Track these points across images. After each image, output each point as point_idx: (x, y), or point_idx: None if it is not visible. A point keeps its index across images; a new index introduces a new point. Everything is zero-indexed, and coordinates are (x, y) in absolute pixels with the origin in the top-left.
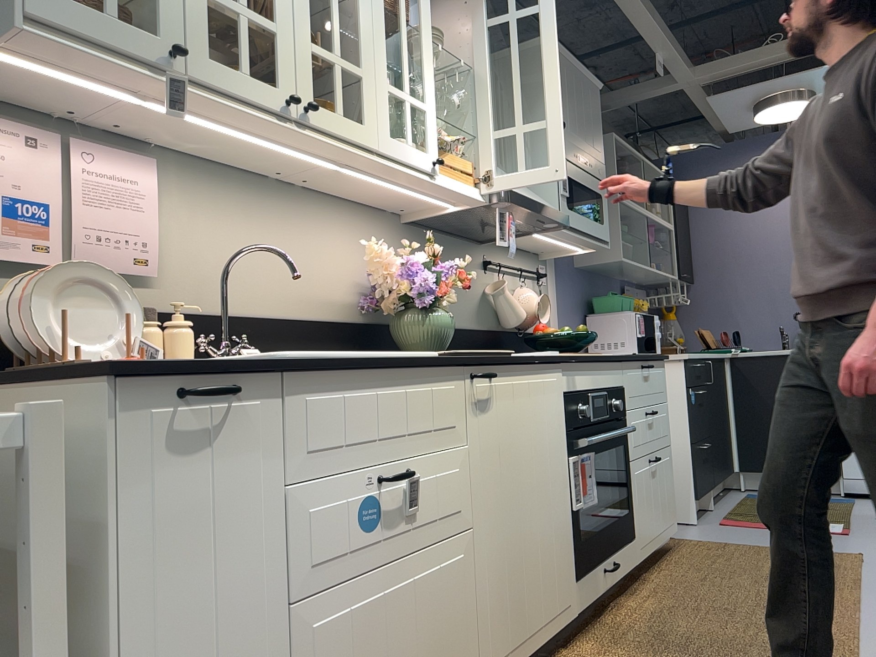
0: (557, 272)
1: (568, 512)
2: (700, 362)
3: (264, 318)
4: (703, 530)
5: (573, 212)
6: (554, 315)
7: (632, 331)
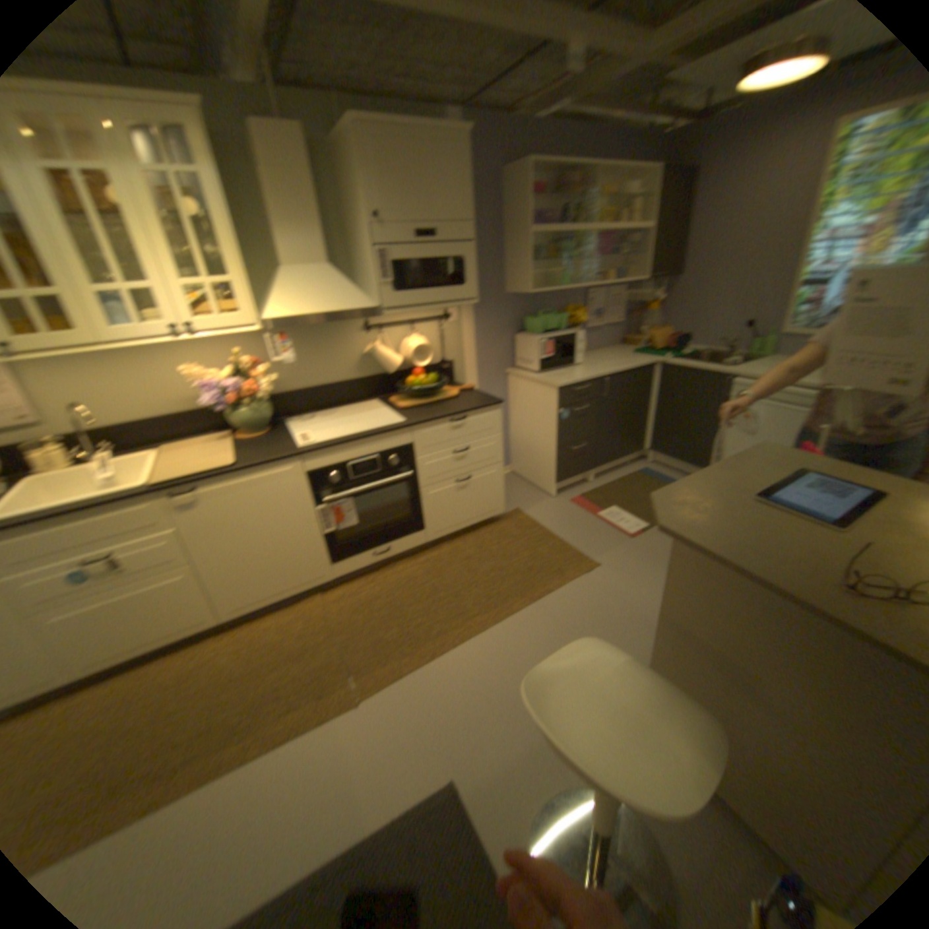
0: (471, 307)
1: (313, 537)
2: (587, 383)
3: (129, 424)
4: (546, 507)
5: (400, 294)
6: (465, 344)
7: (537, 353)
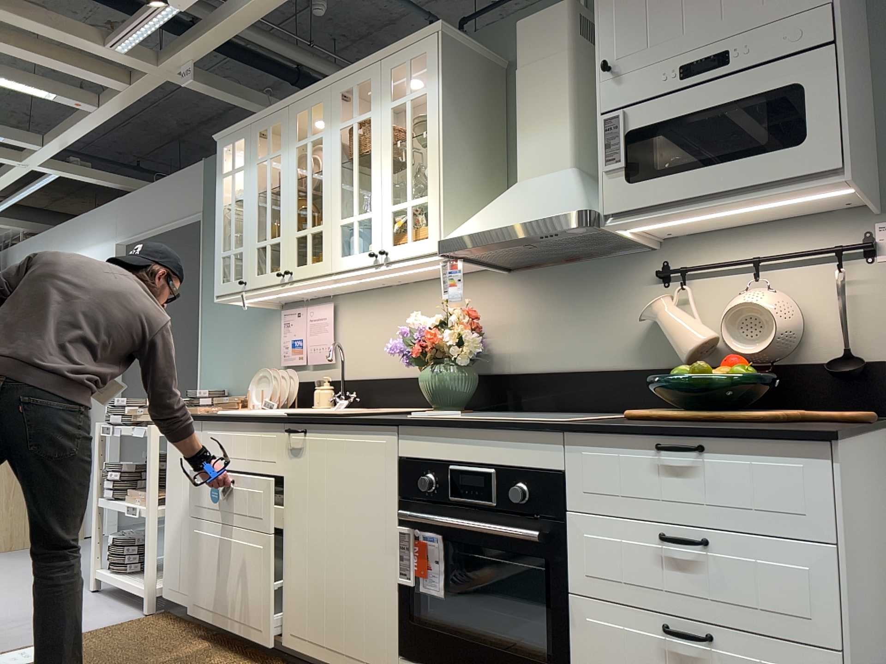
0: None
1: (389, 579)
2: None
3: (383, 378)
4: None
5: (644, 182)
6: None
7: None
